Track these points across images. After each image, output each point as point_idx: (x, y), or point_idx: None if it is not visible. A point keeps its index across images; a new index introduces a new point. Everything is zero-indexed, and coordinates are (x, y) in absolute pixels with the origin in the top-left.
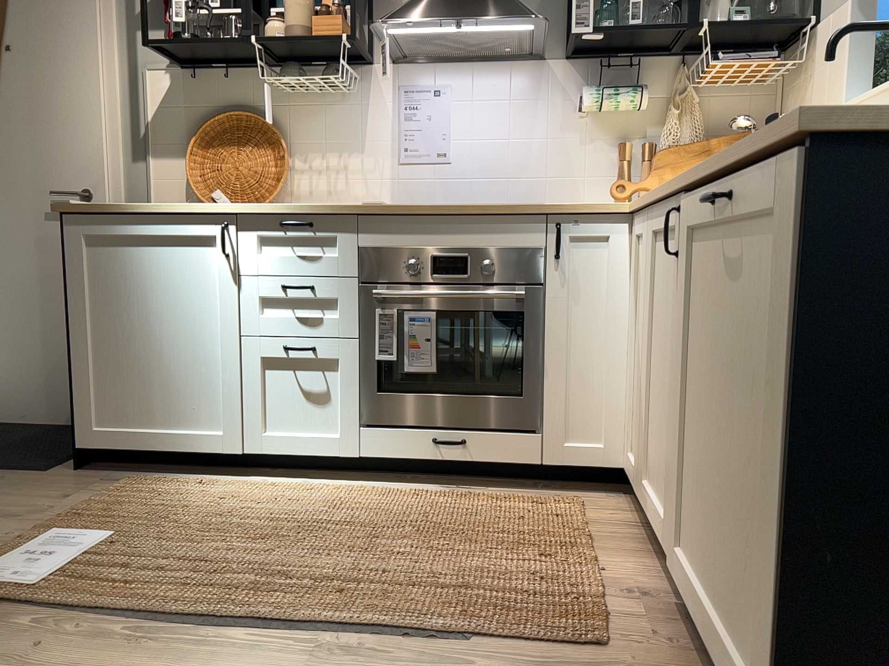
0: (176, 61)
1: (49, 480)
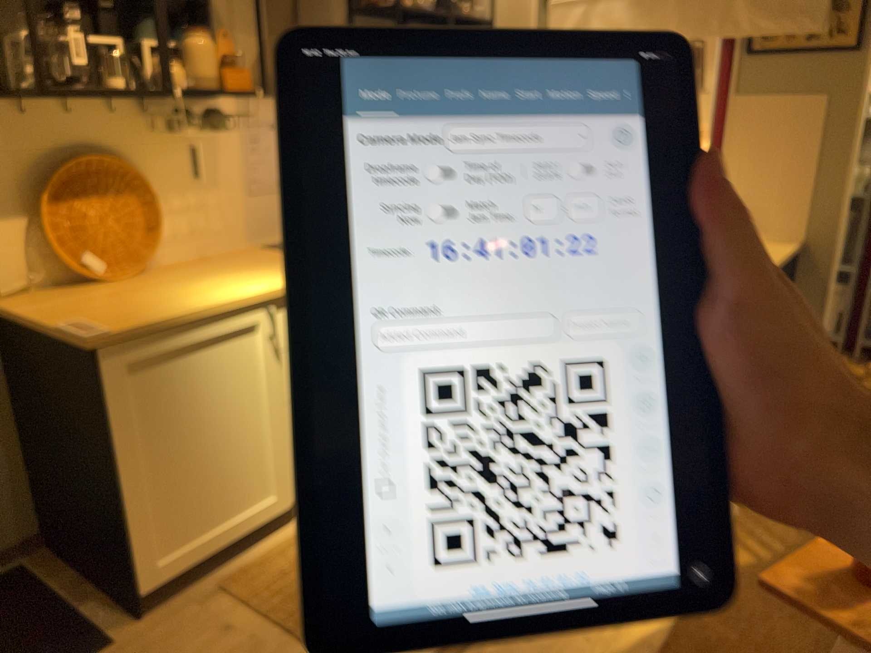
0: (4, 91)
1: (147, 642)
